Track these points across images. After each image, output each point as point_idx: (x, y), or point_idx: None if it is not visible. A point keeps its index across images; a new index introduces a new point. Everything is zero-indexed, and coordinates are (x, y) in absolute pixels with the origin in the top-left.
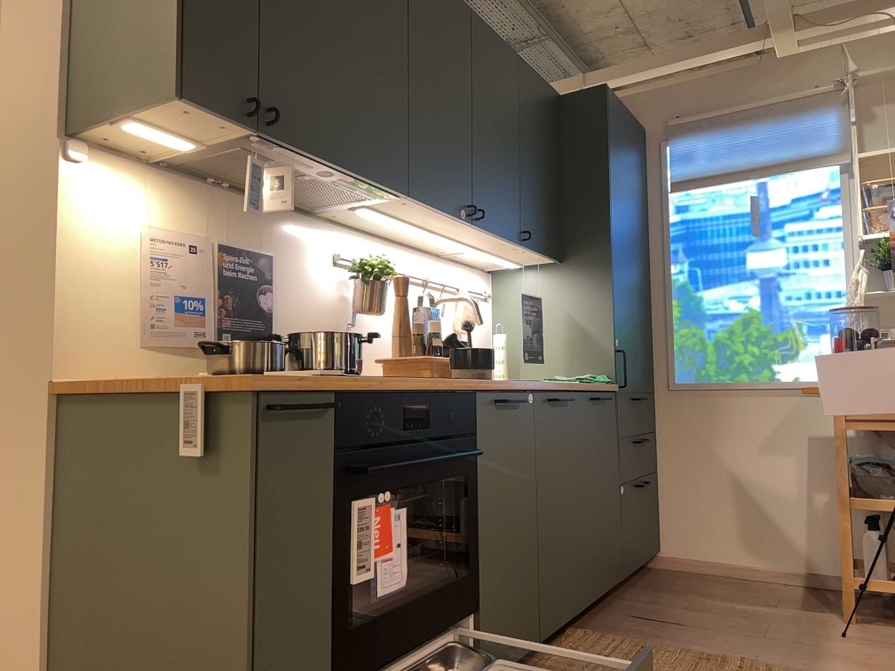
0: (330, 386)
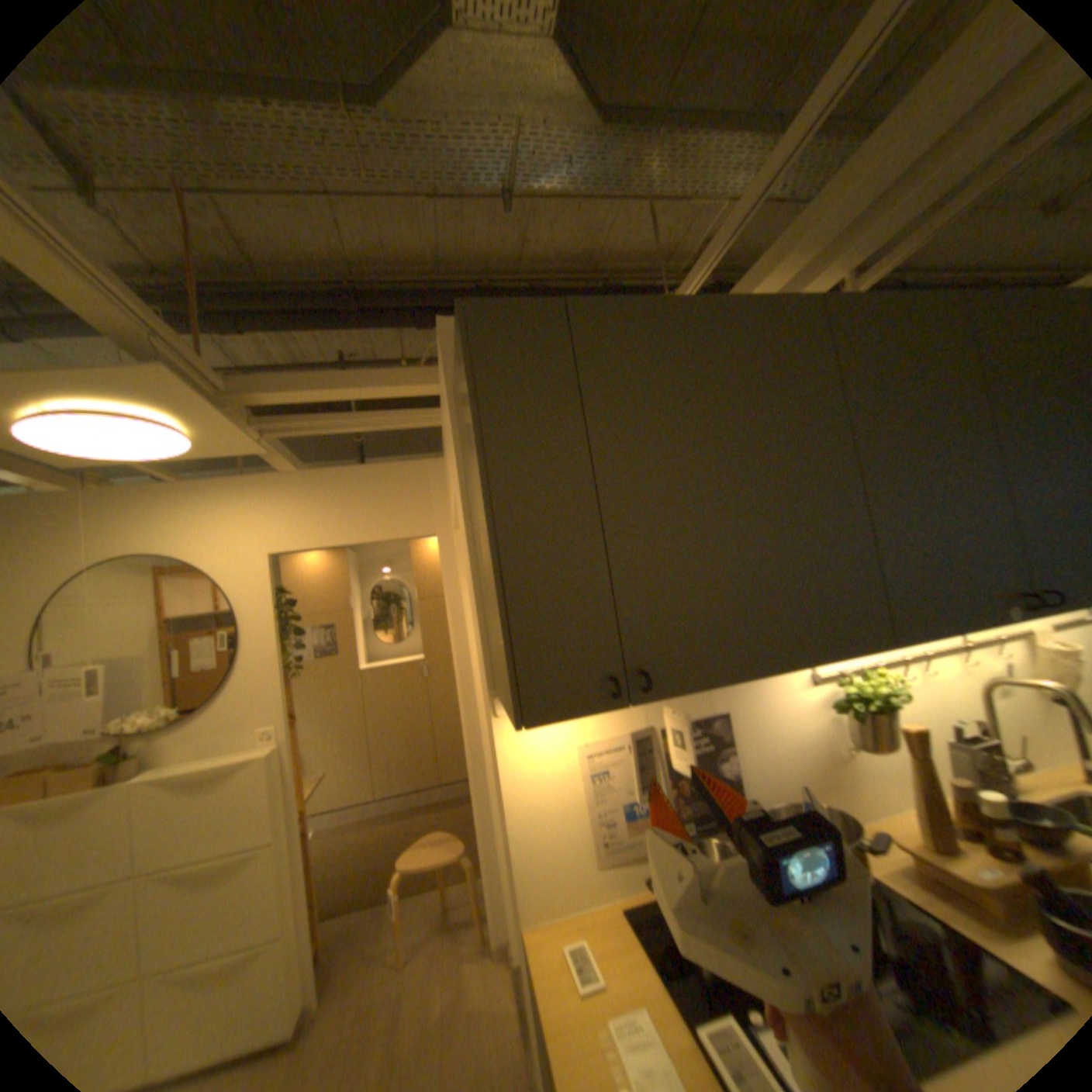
0: None
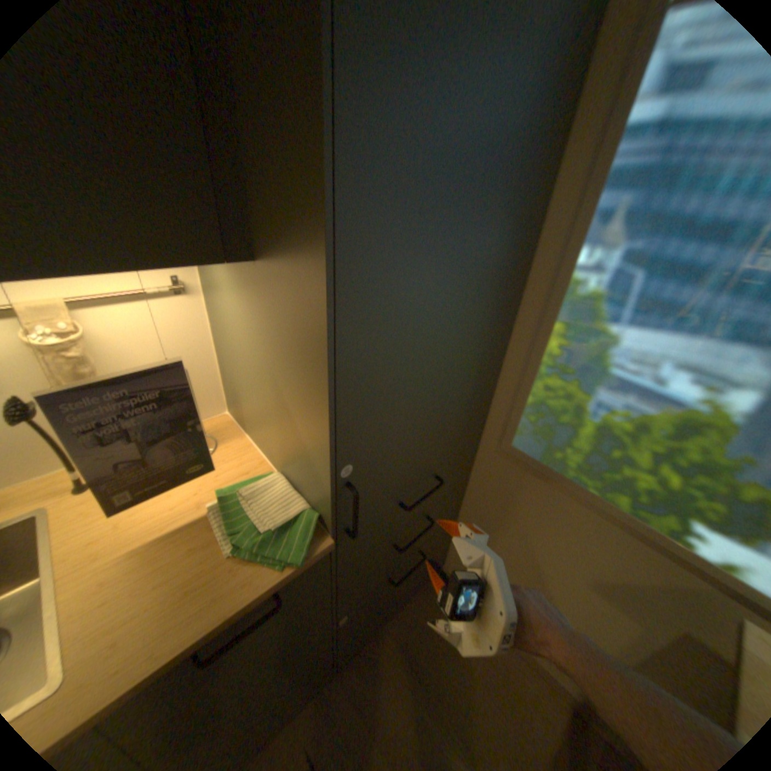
0: None
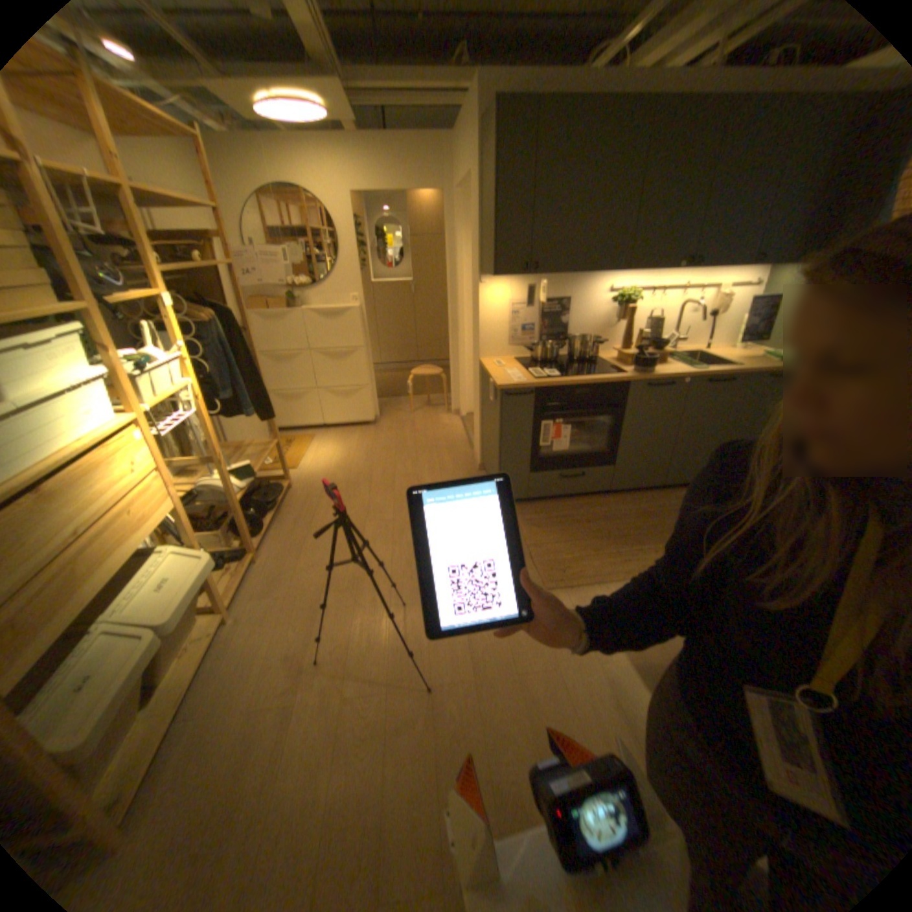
0: (533, 385)
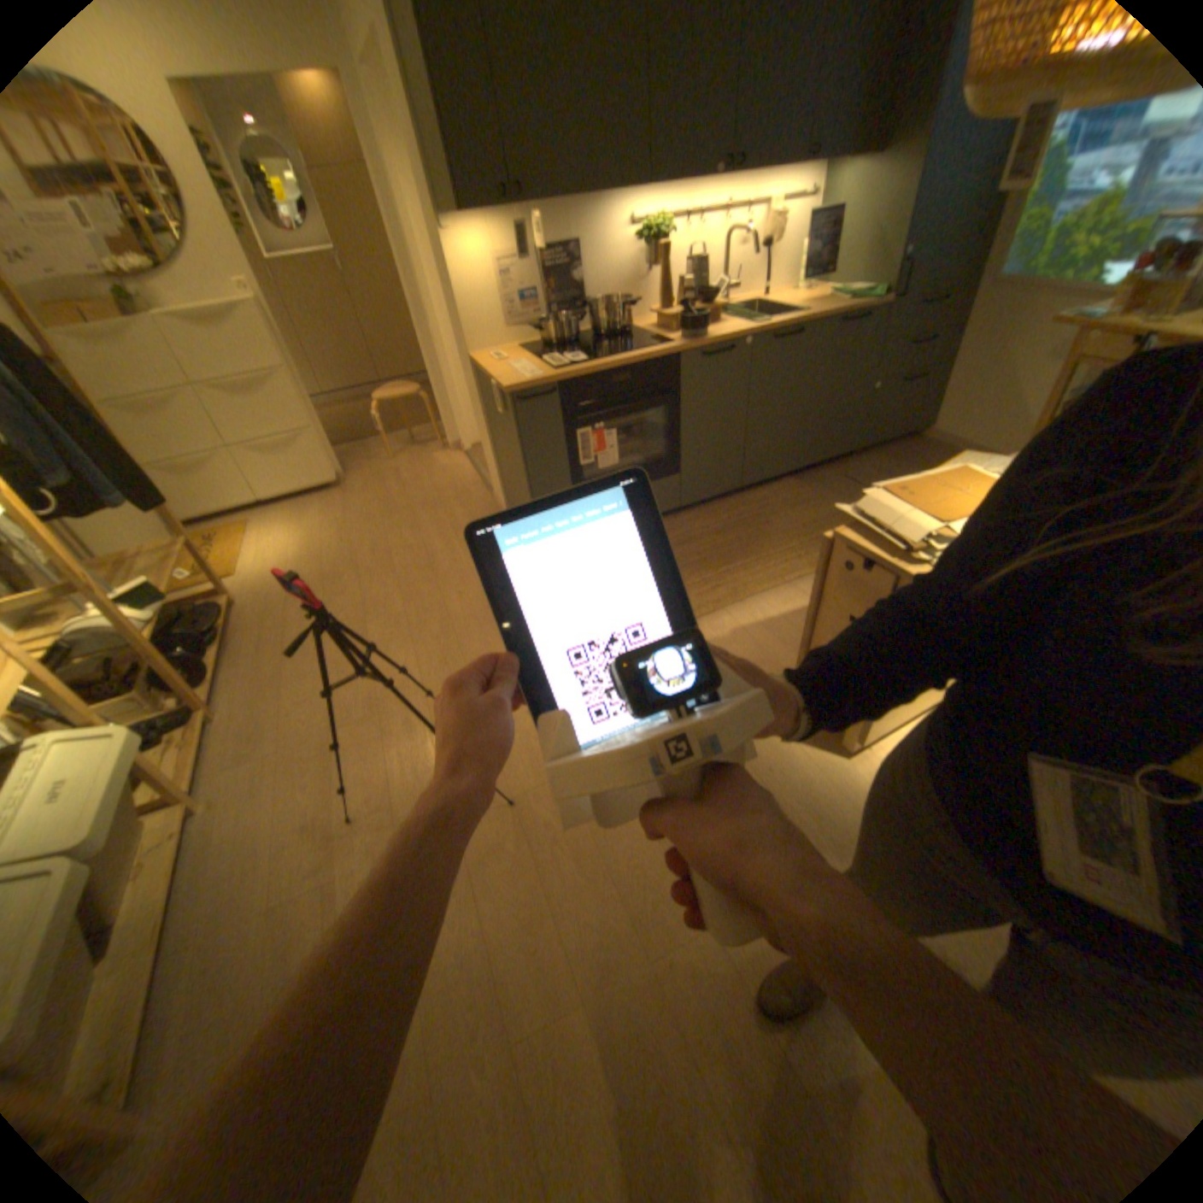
0: (554, 379)
